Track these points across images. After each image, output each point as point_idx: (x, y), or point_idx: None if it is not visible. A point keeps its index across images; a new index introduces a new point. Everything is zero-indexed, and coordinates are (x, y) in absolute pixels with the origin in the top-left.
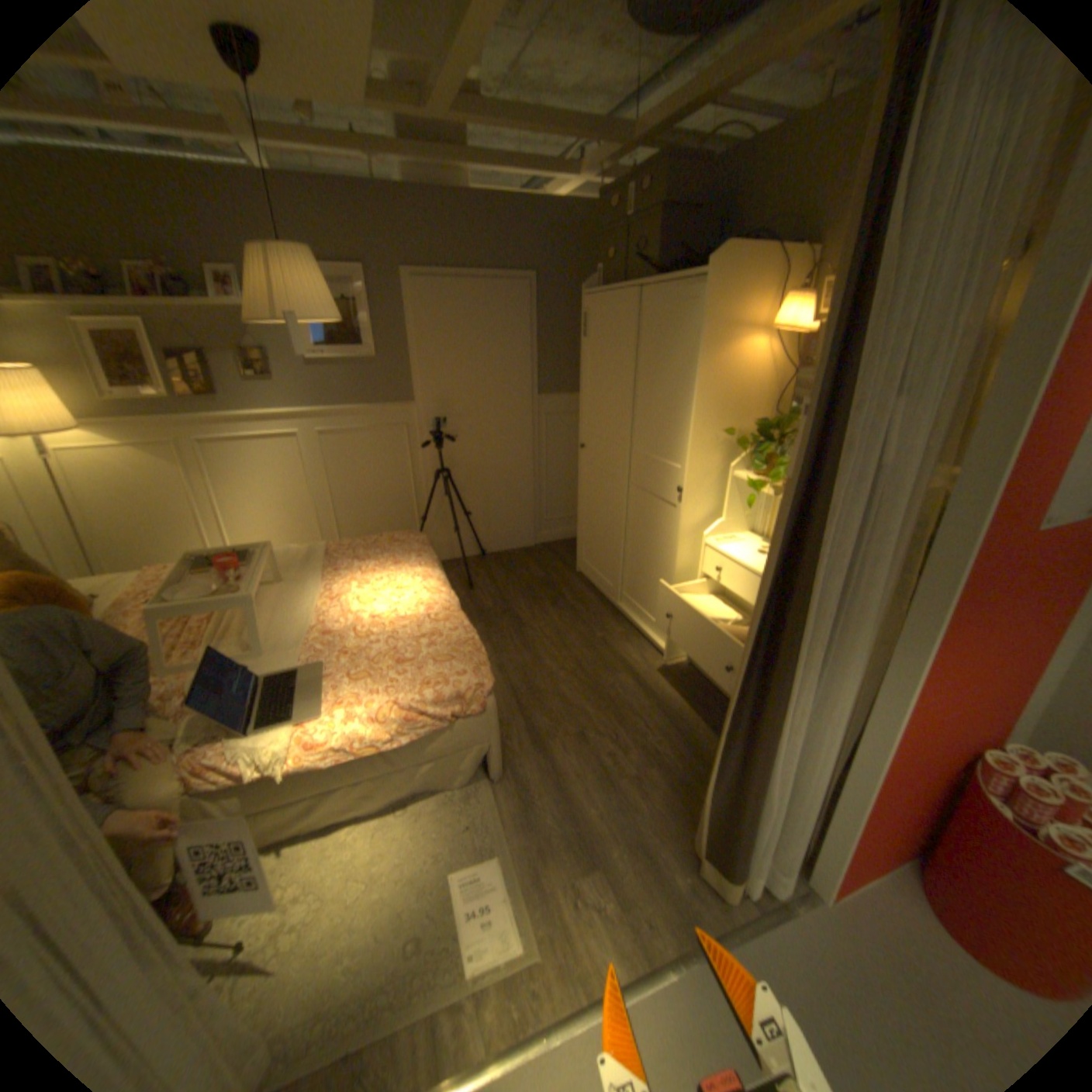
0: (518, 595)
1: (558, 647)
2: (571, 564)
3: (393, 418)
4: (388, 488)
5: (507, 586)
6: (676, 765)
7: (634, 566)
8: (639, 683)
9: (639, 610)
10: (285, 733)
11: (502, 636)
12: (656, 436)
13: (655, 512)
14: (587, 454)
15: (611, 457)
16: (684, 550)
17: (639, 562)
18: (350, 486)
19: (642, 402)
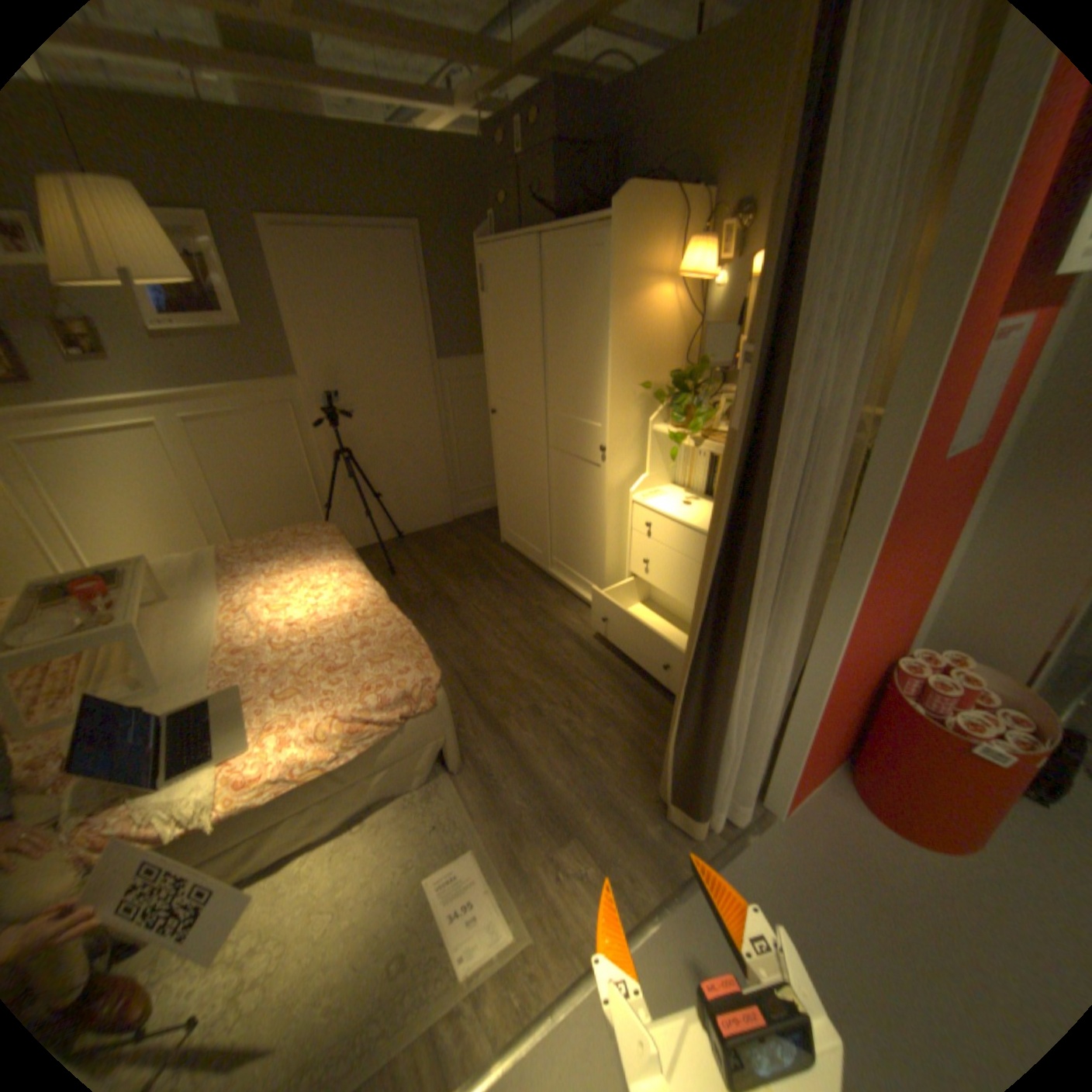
0: (445, 575)
1: (496, 623)
2: (495, 535)
3: (274, 396)
4: (281, 477)
5: (432, 568)
6: (630, 719)
7: (562, 531)
8: (582, 646)
9: (572, 574)
10: (206, 777)
11: (435, 620)
12: (572, 395)
13: (578, 474)
14: (499, 419)
15: (526, 421)
16: (612, 510)
17: (567, 526)
18: (233, 478)
19: (553, 360)
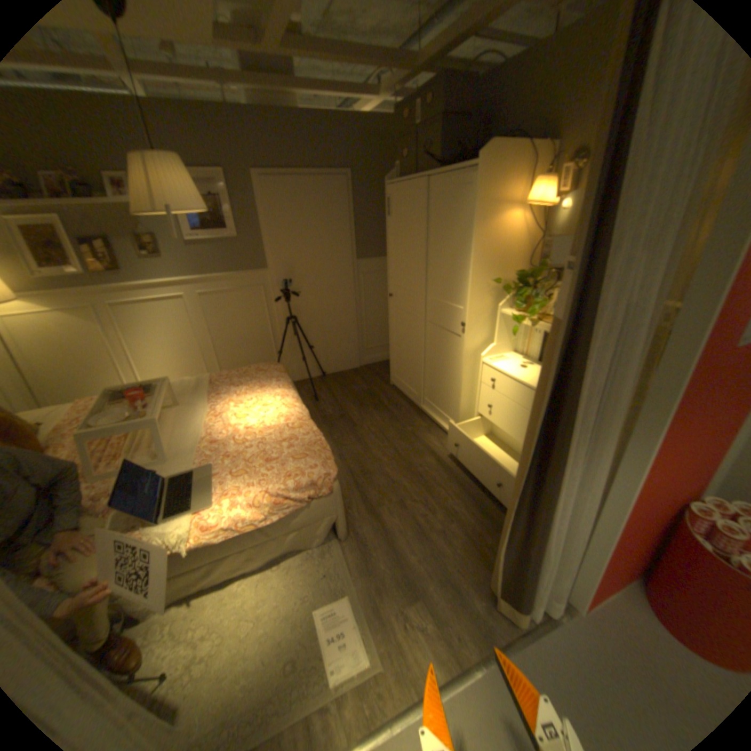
0: (351, 403)
1: (381, 440)
2: (387, 379)
3: (254, 281)
4: (253, 332)
5: (342, 398)
6: (469, 520)
7: (432, 379)
8: (440, 462)
9: (437, 410)
10: (186, 520)
11: (341, 433)
12: (444, 286)
13: (445, 341)
14: (394, 300)
15: (412, 303)
16: (468, 367)
17: (435, 376)
18: (225, 332)
19: (433, 262)
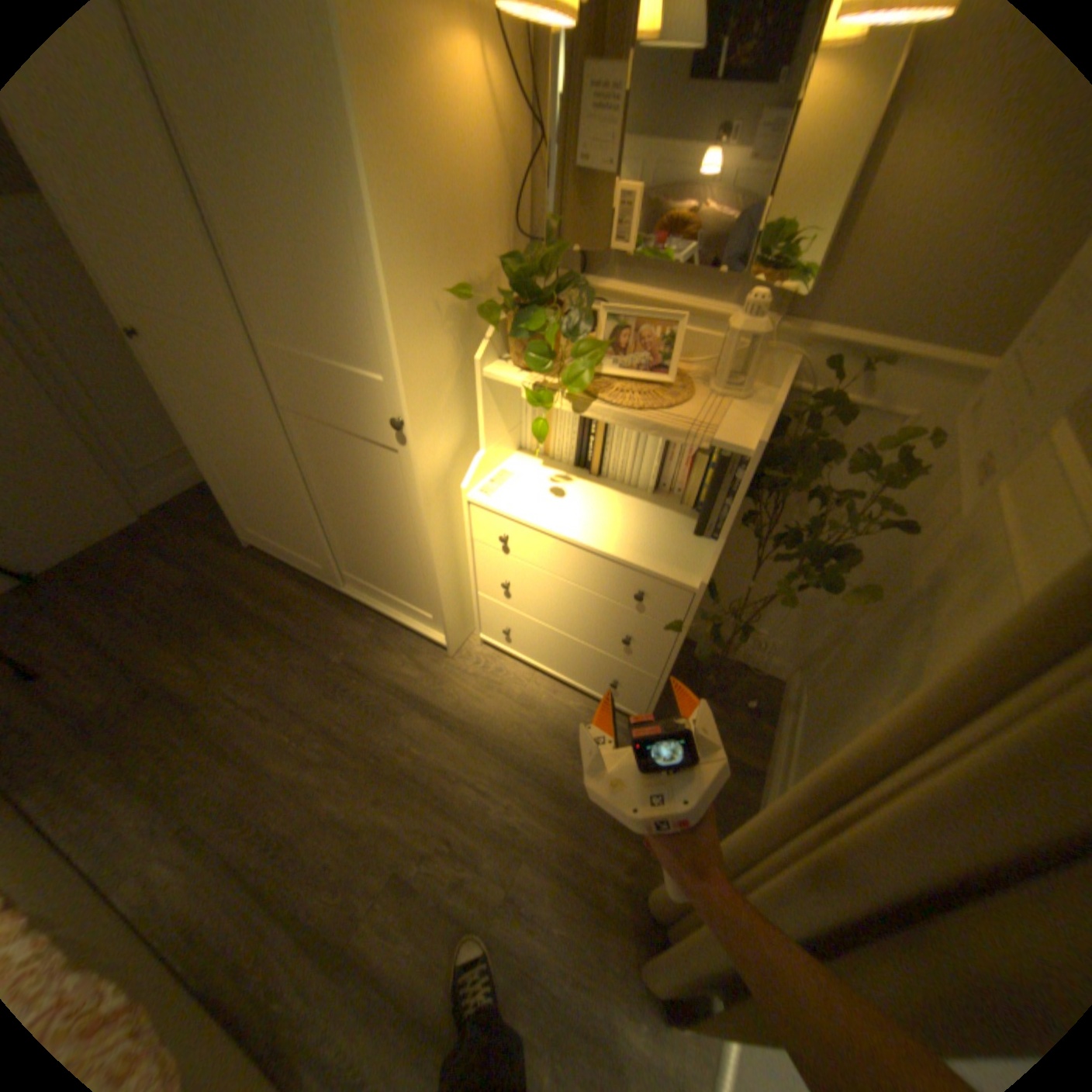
0: (153, 645)
1: (279, 723)
2: (229, 534)
3: None
4: None
5: (120, 636)
6: (542, 834)
7: (349, 539)
8: (434, 718)
9: (383, 596)
10: None
11: (156, 759)
12: (299, 311)
13: (355, 459)
14: (153, 349)
15: (213, 358)
16: (436, 520)
17: (355, 534)
18: None
19: (229, 227)
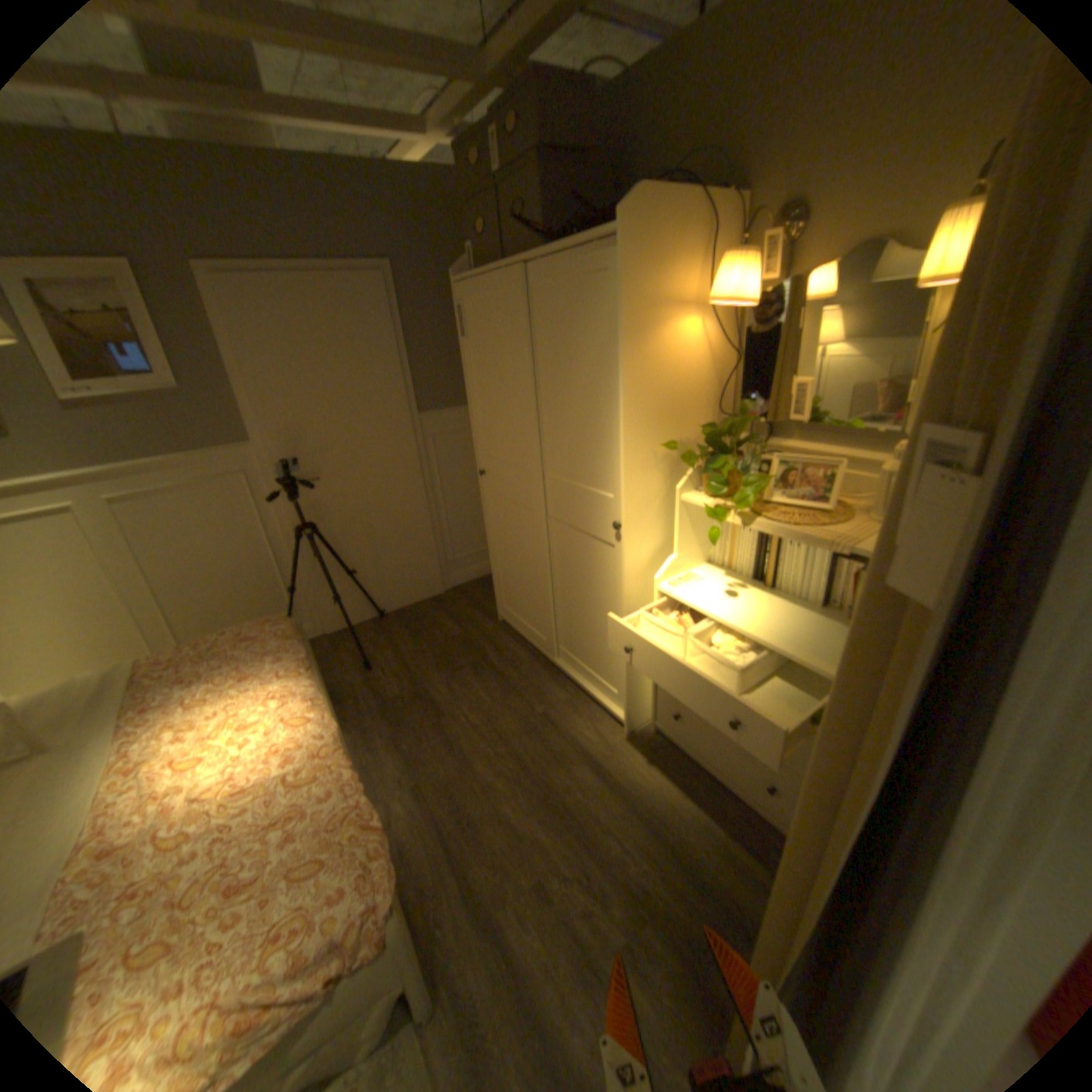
0: (430, 668)
1: (489, 742)
2: (491, 611)
3: (222, 467)
4: (234, 559)
5: (415, 658)
6: (673, 911)
7: (569, 617)
8: (600, 778)
9: (584, 670)
10: None
11: (413, 738)
12: (573, 458)
13: (586, 553)
14: (489, 482)
15: (519, 486)
16: (632, 602)
17: (574, 613)
18: (174, 565)
19: (549, 415)
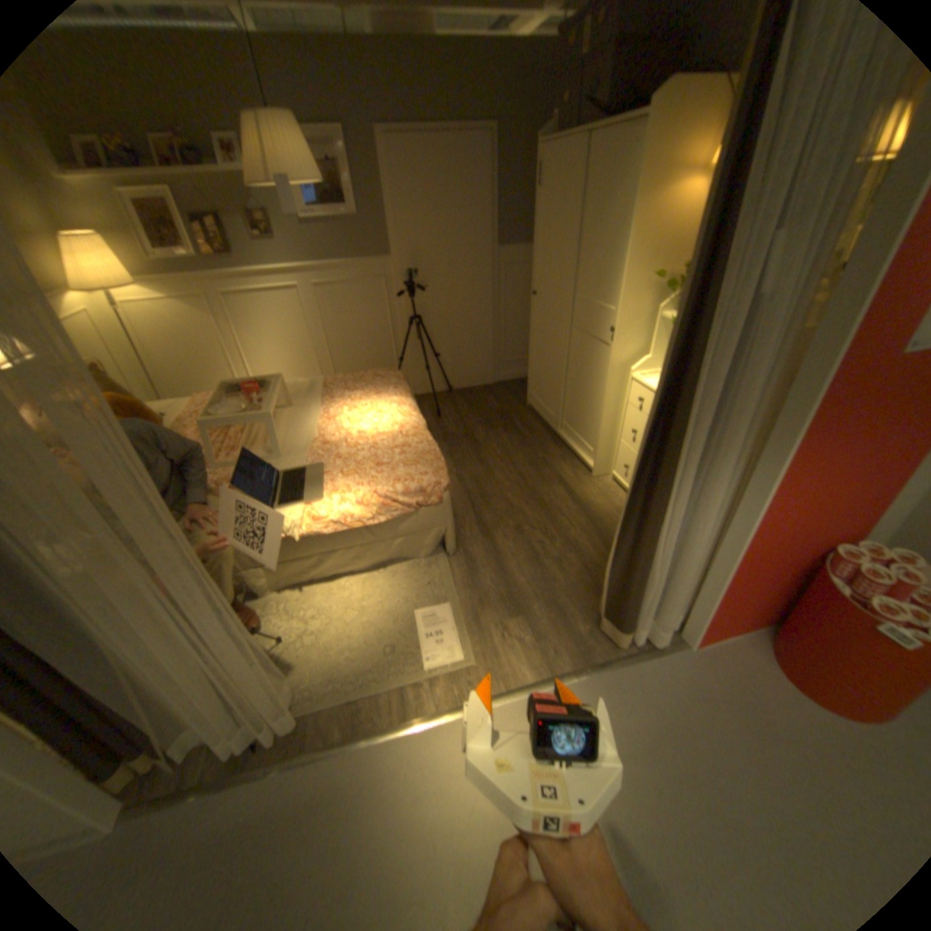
0: (477, 423)
1: (506, 464)
2: (523, 399)
3: (374, 271)
4: (372, 334)
5: (468, 417)
6: (590, 552)
7: (573, 399)
8: (569, 493)
9: (576, 437)
10: (299, 509)
11: (462, 454)
12: (596, 281)
13: (592, 351)
14: (538, 300)
15: (558, 303)
16: (613, 384)
17: (577, 396)
18: (341, 332)
19: (586, 249)
